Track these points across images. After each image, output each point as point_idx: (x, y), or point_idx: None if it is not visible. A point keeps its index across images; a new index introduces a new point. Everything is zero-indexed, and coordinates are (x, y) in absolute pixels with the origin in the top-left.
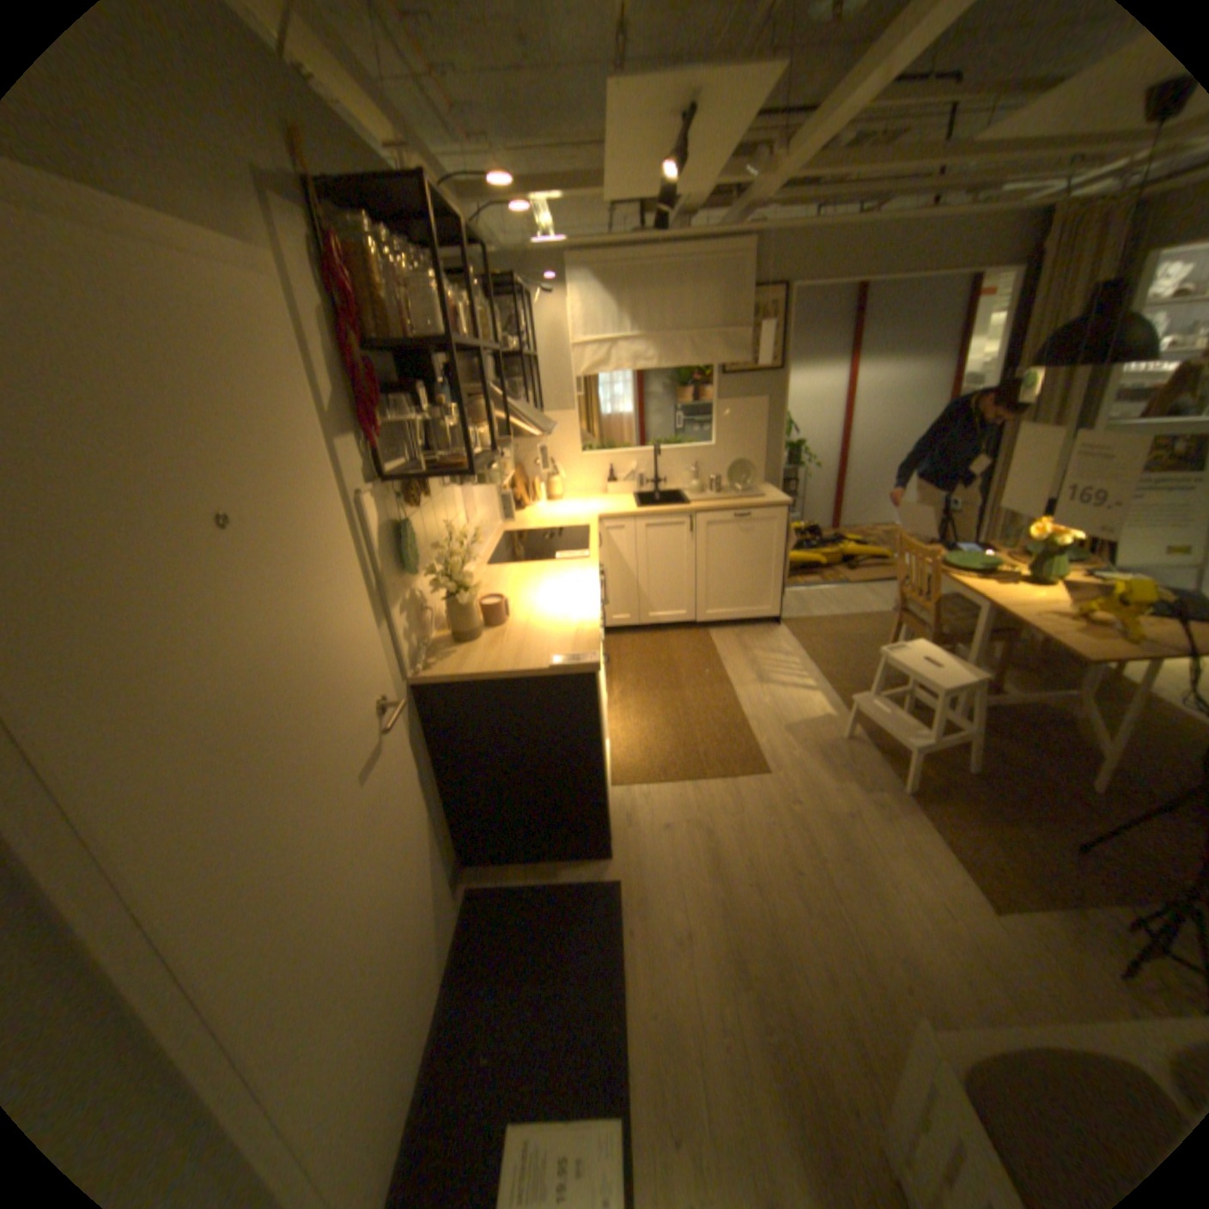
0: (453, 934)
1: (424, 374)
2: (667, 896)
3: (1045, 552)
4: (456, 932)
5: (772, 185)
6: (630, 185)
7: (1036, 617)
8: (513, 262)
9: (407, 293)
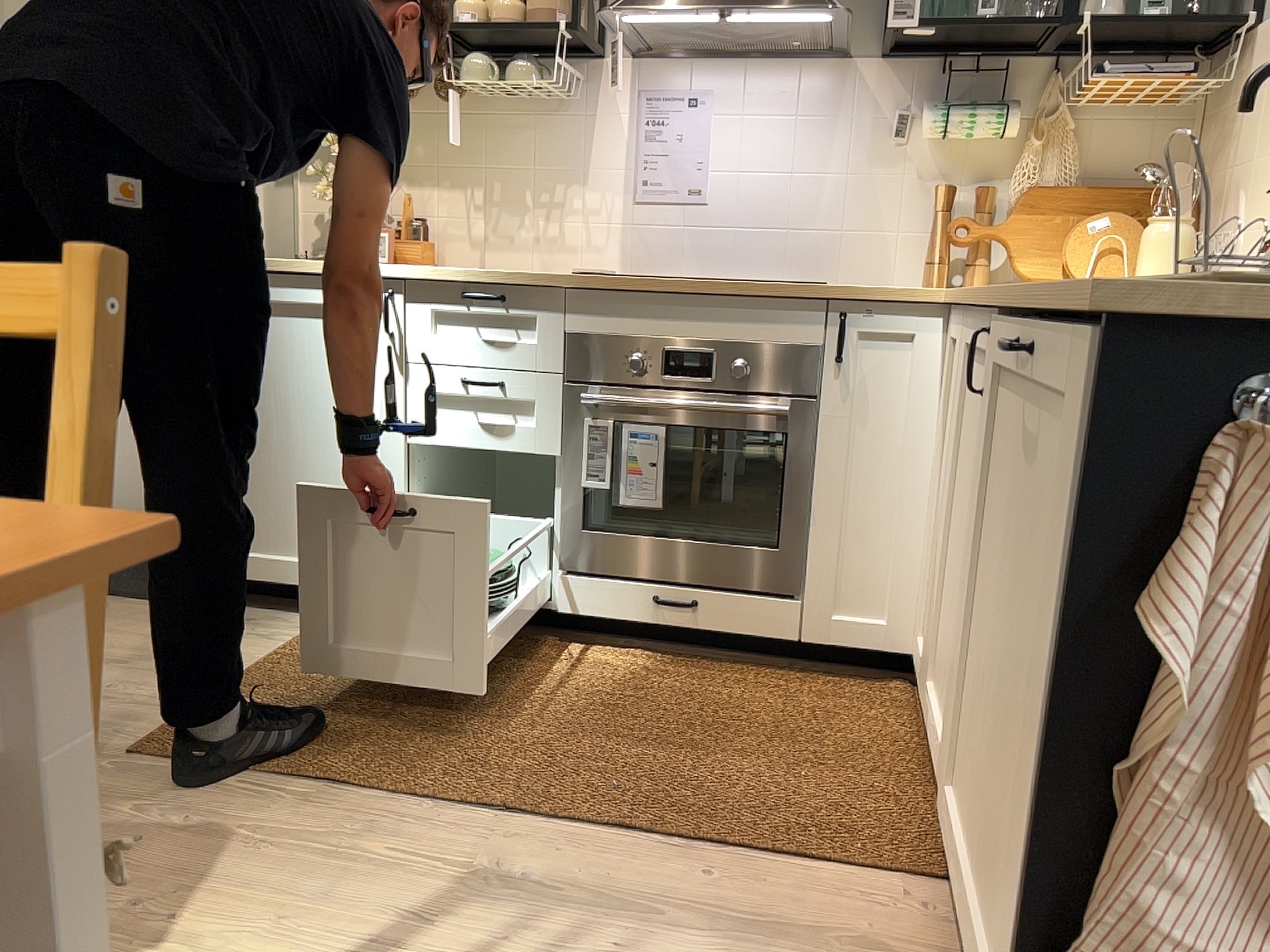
0: None
1: None
2: None
3: None
4: None
5: None
6: None
7: None
8: None
9: None
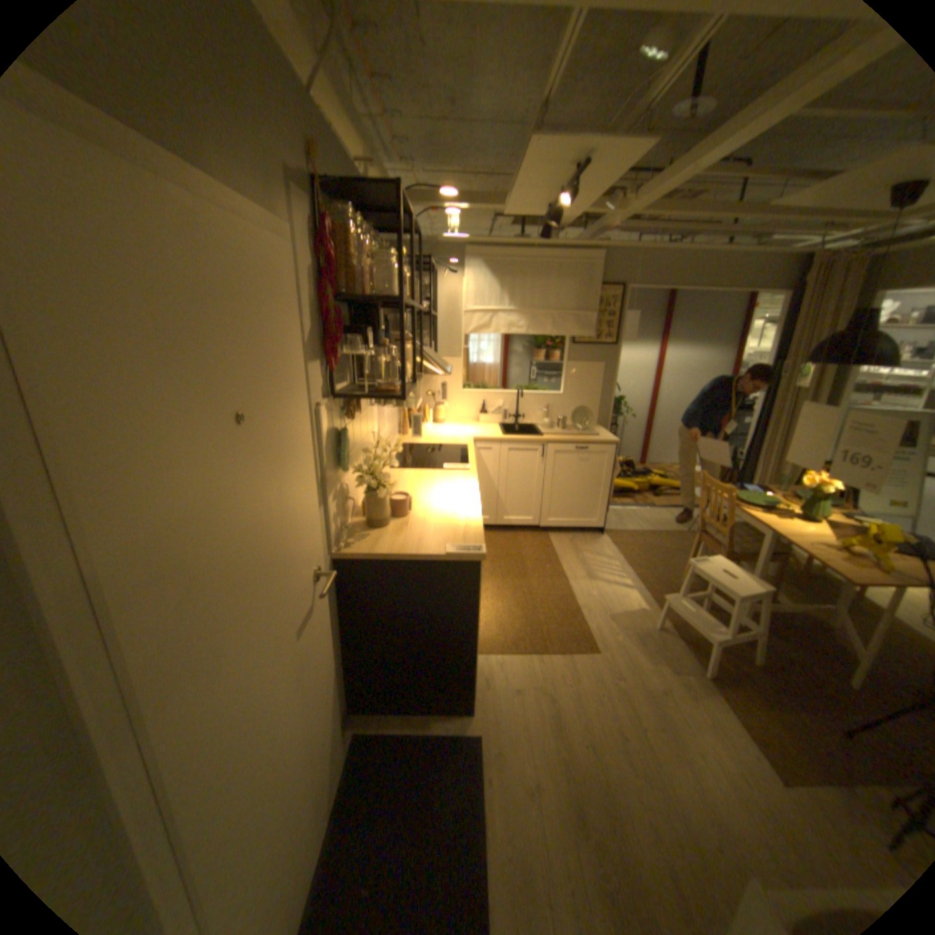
0: (340, 772)
1: (368, 321)
2: (518, 751)
3: (809, 497)
4: (343, 771)
5: (620, 216)
6: (522, 205)
7: (810, 546)
8: (428, 248)
9: (370, 262)
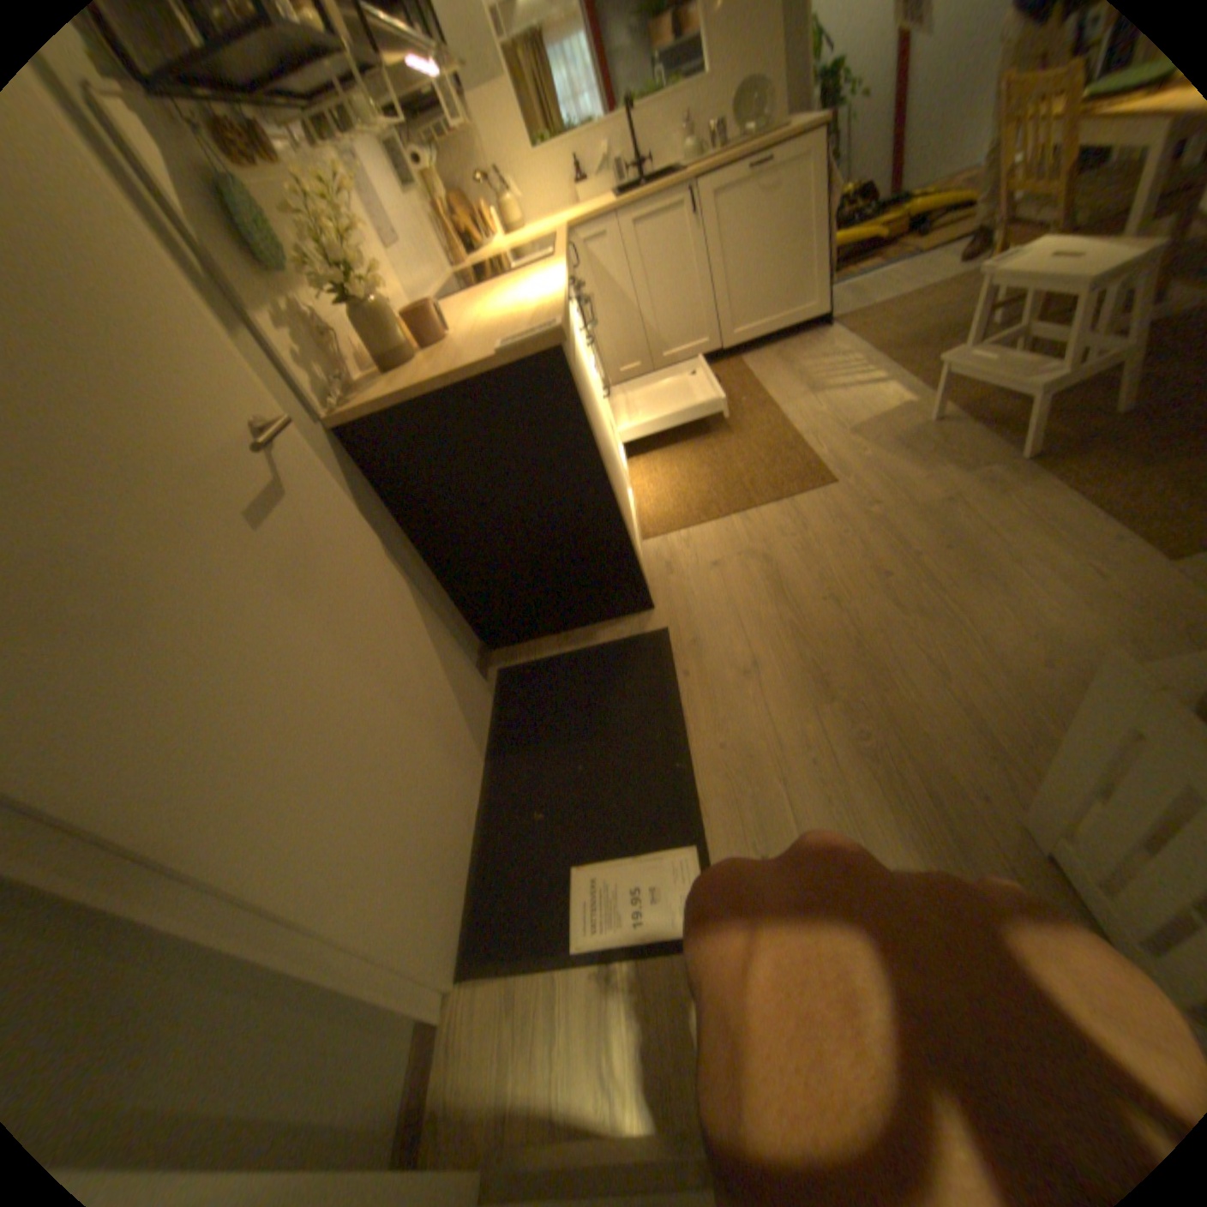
0: (490, 710)
1: None
2: (722, 629)
3: None
4: (492, 708)
5: None
6: None
7: None
8: None
9: None
